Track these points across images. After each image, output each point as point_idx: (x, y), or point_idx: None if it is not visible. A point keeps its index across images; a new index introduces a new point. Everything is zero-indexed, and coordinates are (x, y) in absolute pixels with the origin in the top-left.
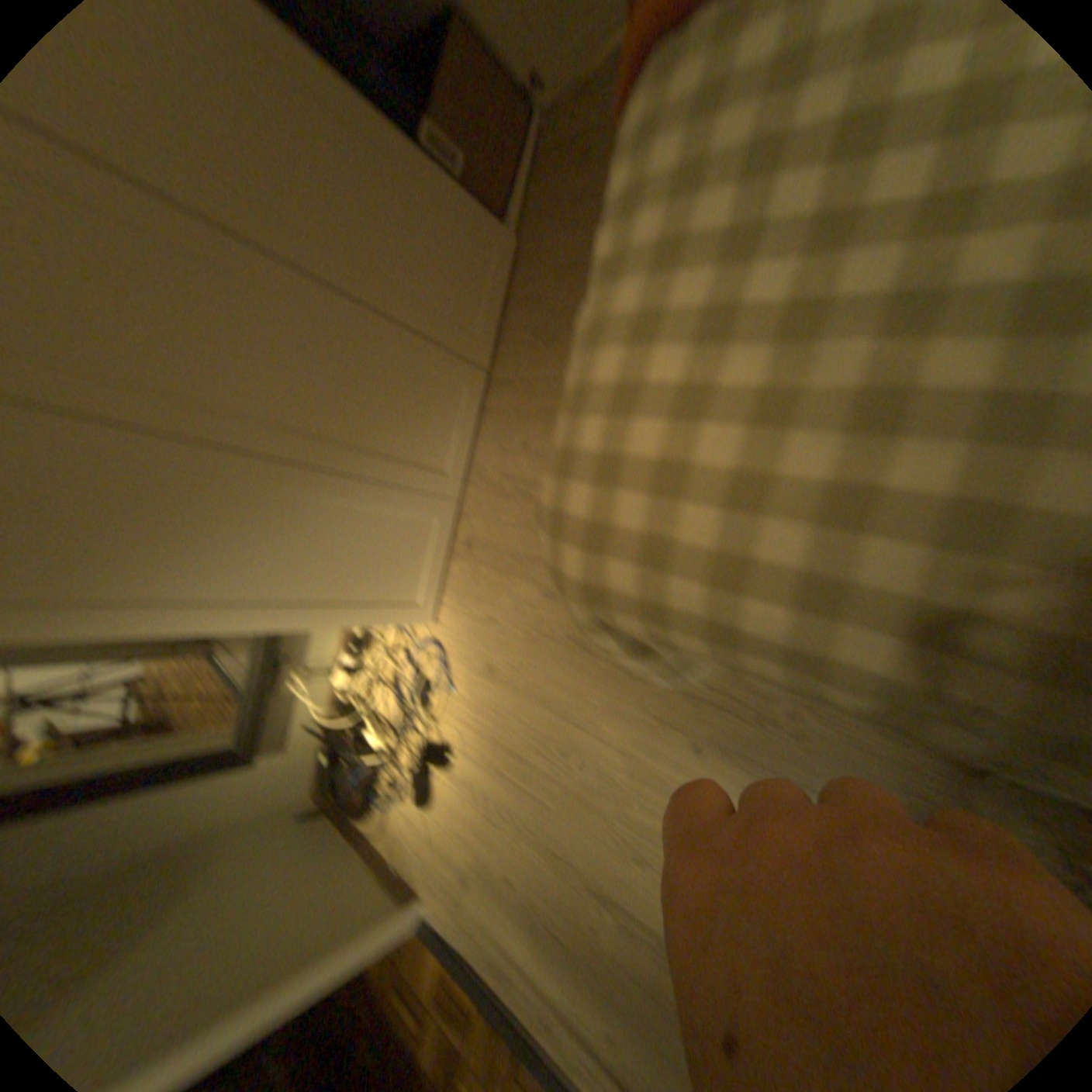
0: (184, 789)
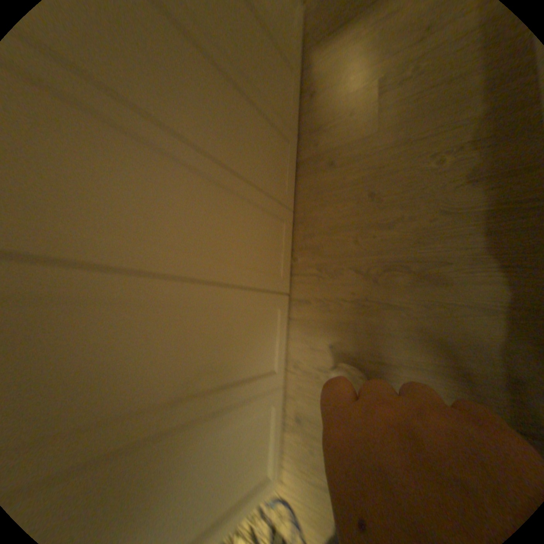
0: None
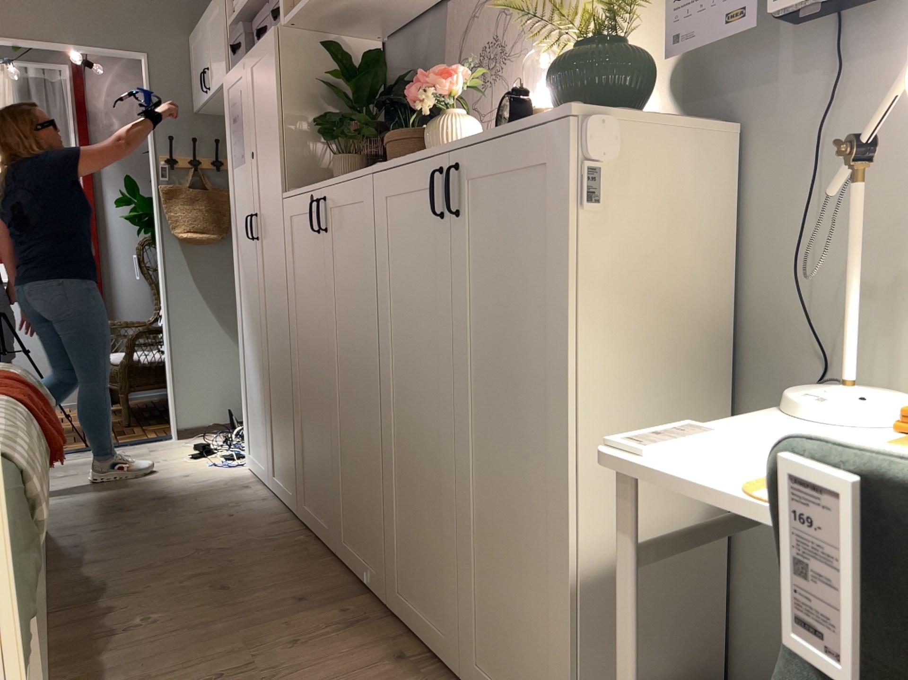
0: None
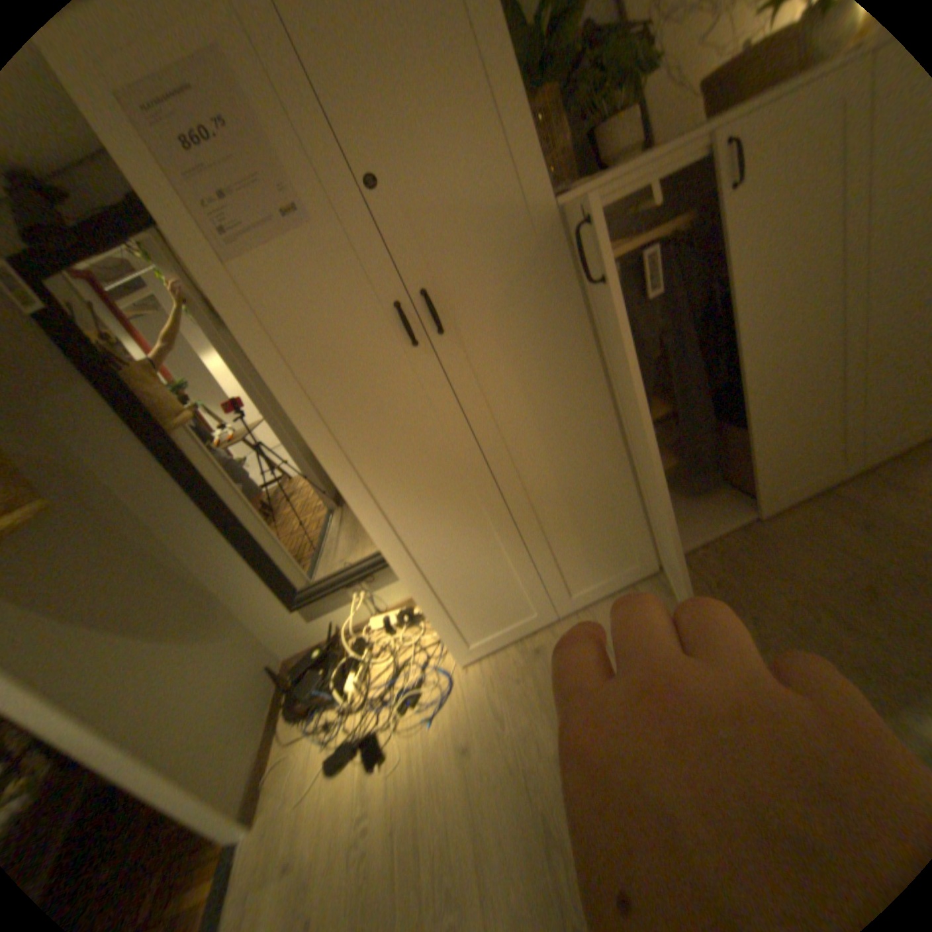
0: (254, 585)
